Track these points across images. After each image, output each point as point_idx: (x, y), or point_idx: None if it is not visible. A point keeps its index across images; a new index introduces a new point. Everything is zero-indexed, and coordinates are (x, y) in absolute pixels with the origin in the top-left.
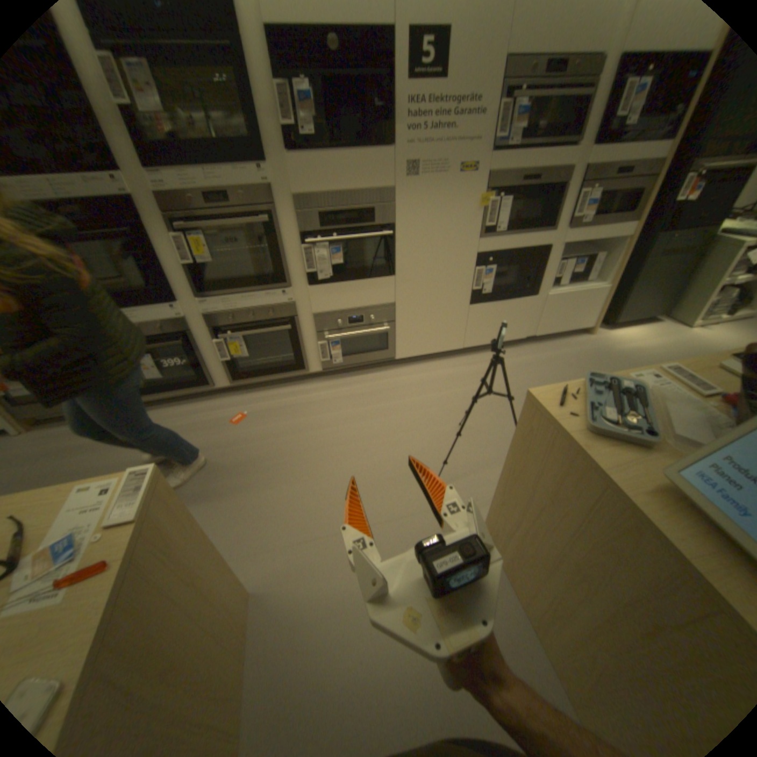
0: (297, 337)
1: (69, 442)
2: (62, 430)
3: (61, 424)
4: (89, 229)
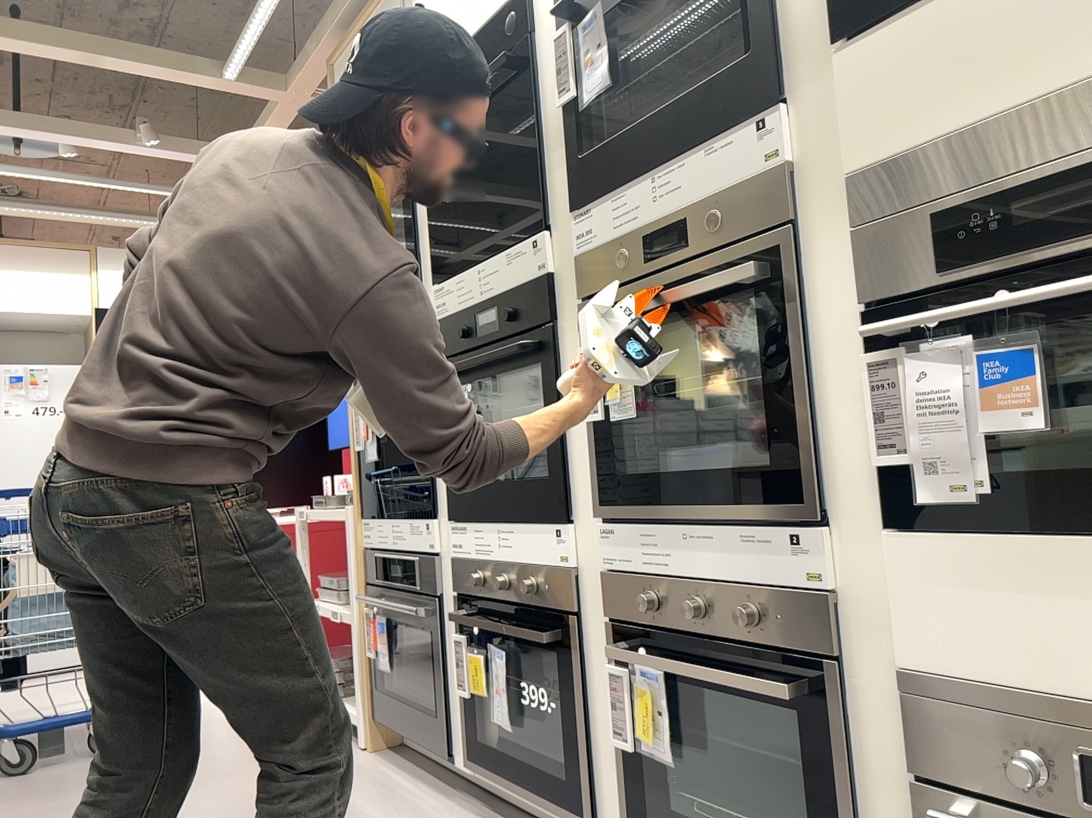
0: (832, 752)
1: (363, 793)
2: (392, 771)
3: (406, 763)
4: (497, 345)
